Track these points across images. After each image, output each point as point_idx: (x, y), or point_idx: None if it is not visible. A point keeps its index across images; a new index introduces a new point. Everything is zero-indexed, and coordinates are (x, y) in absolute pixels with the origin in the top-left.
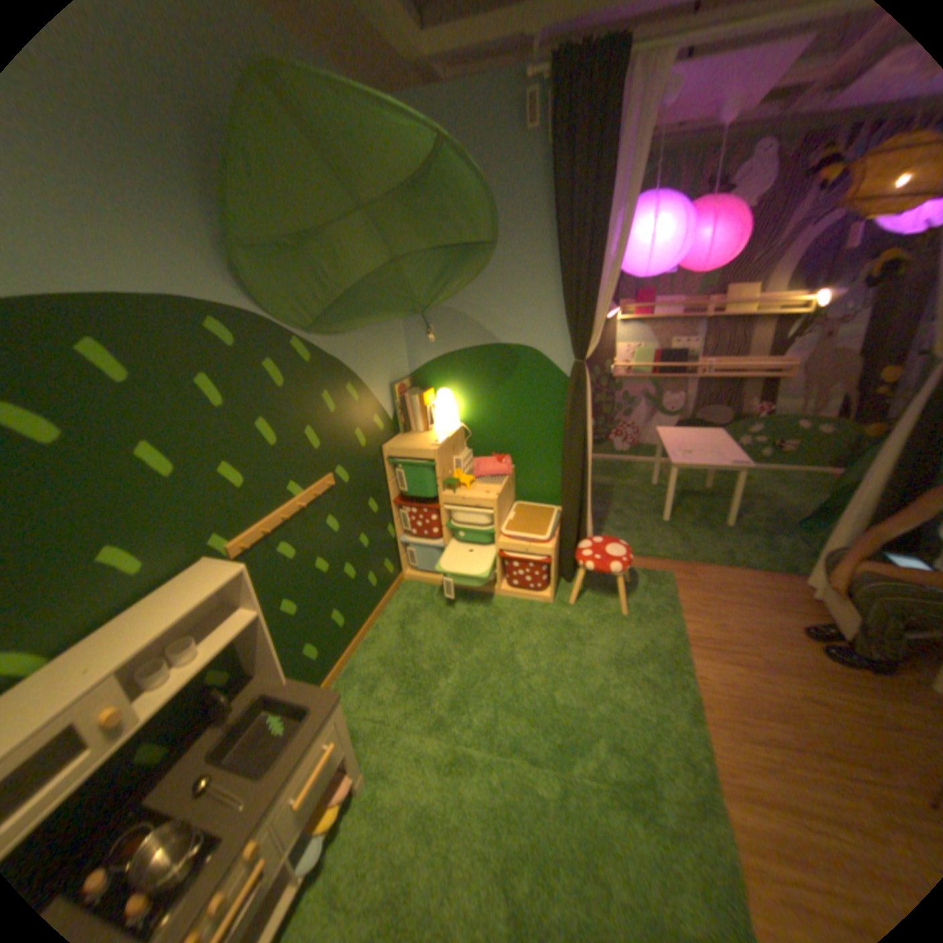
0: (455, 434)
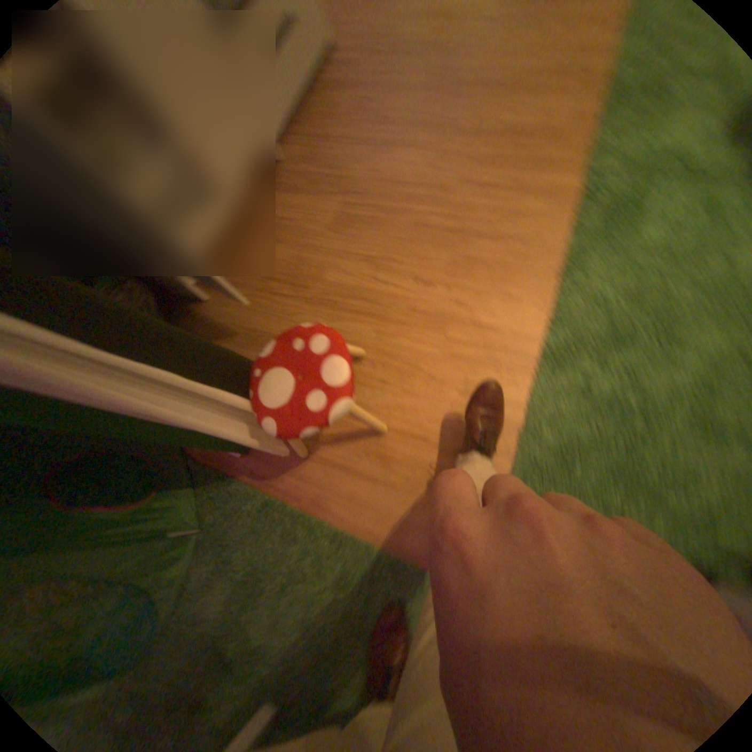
0: None
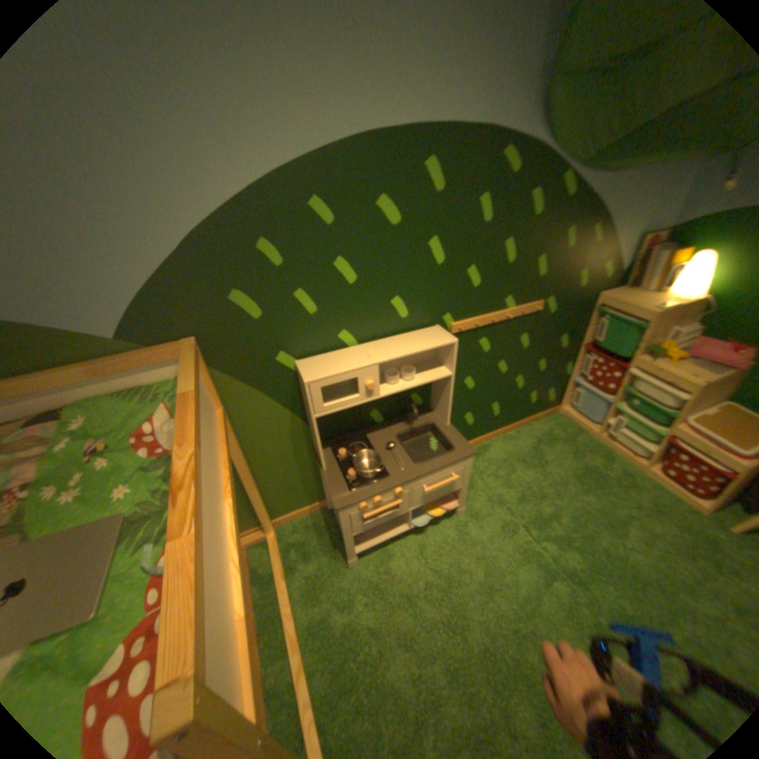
0: (693, 304)
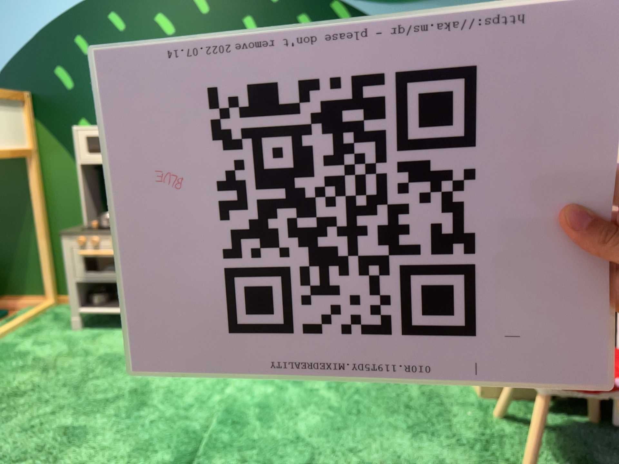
0: None
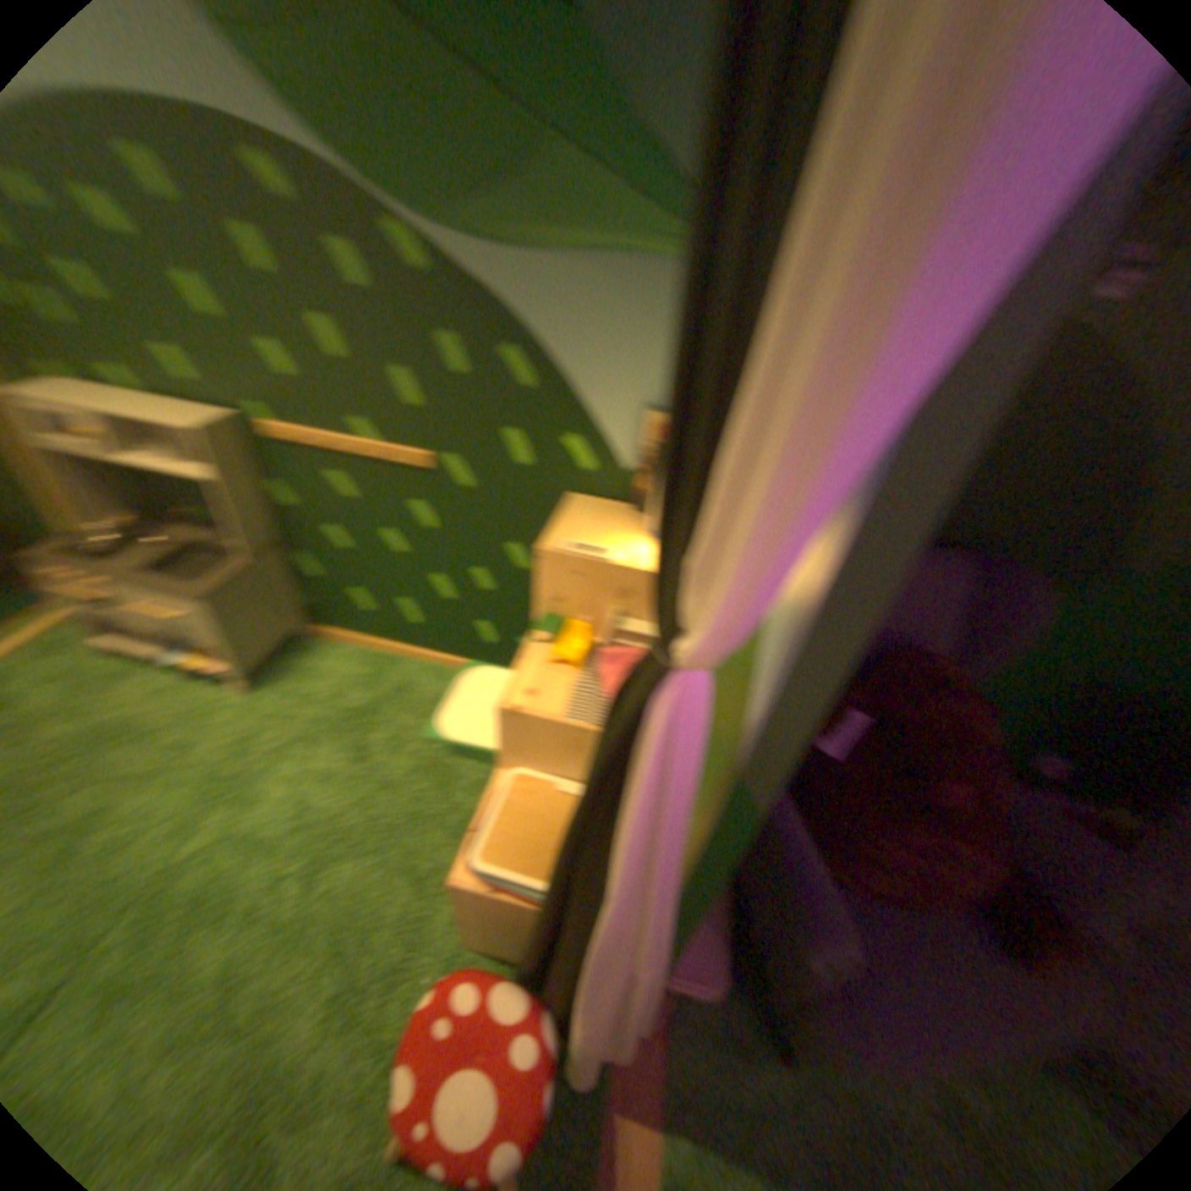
0: (643, 577)
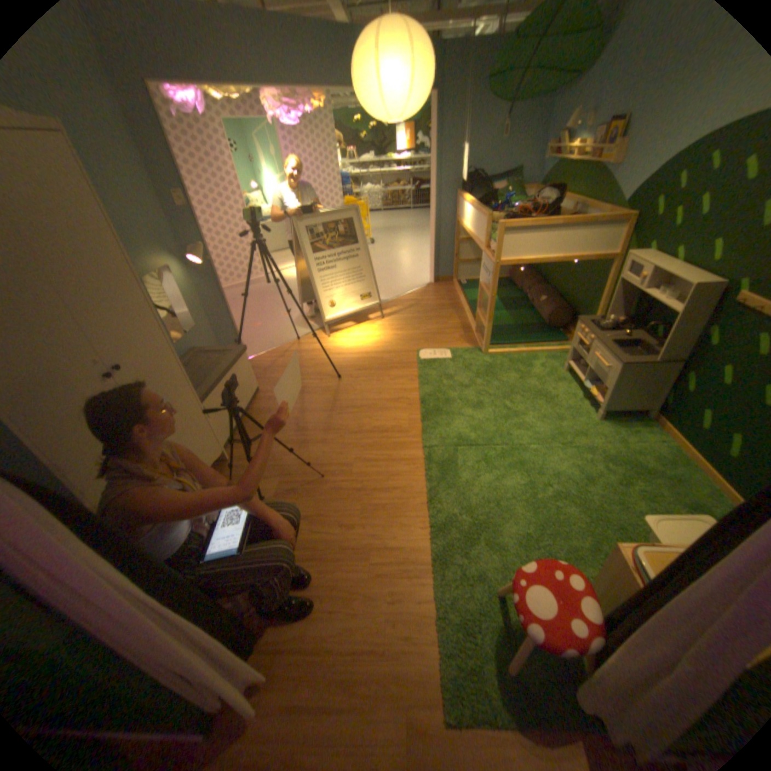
0: None
